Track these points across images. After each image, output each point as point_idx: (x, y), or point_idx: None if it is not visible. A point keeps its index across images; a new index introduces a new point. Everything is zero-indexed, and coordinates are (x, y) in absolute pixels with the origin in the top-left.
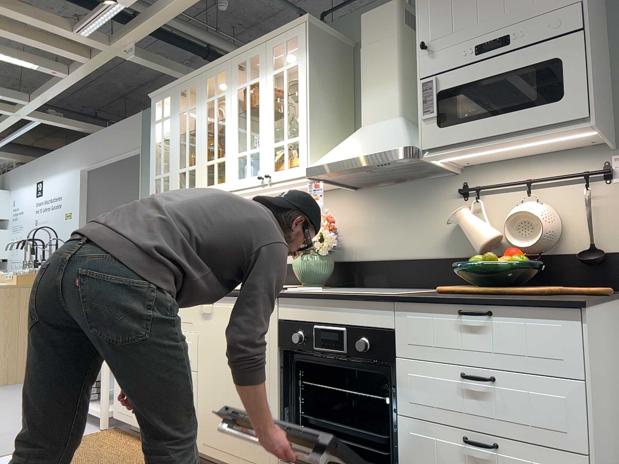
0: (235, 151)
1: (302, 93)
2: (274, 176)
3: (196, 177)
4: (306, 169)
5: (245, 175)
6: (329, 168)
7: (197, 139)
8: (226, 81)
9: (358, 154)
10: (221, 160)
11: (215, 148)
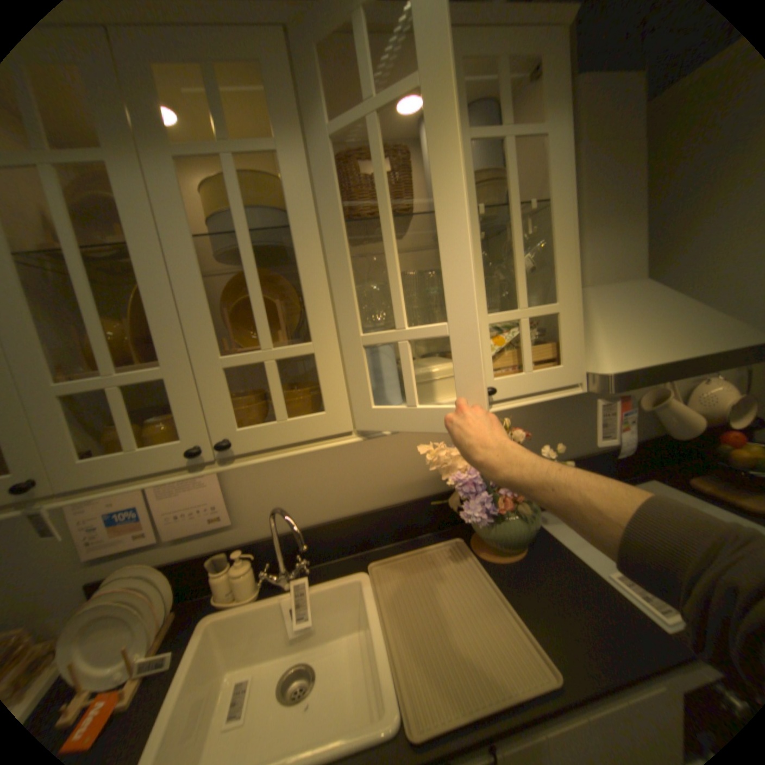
0: (358, 328)
1: (567, 208)
2: (500, 389)
3: (173, 405)
4: (613, 378)
5: (406, 391)
6: (668, 377)
7: (148, 280)
8: (272, 99)
9: (700, 348)
10: (297, 353)
11: (261, 318)
